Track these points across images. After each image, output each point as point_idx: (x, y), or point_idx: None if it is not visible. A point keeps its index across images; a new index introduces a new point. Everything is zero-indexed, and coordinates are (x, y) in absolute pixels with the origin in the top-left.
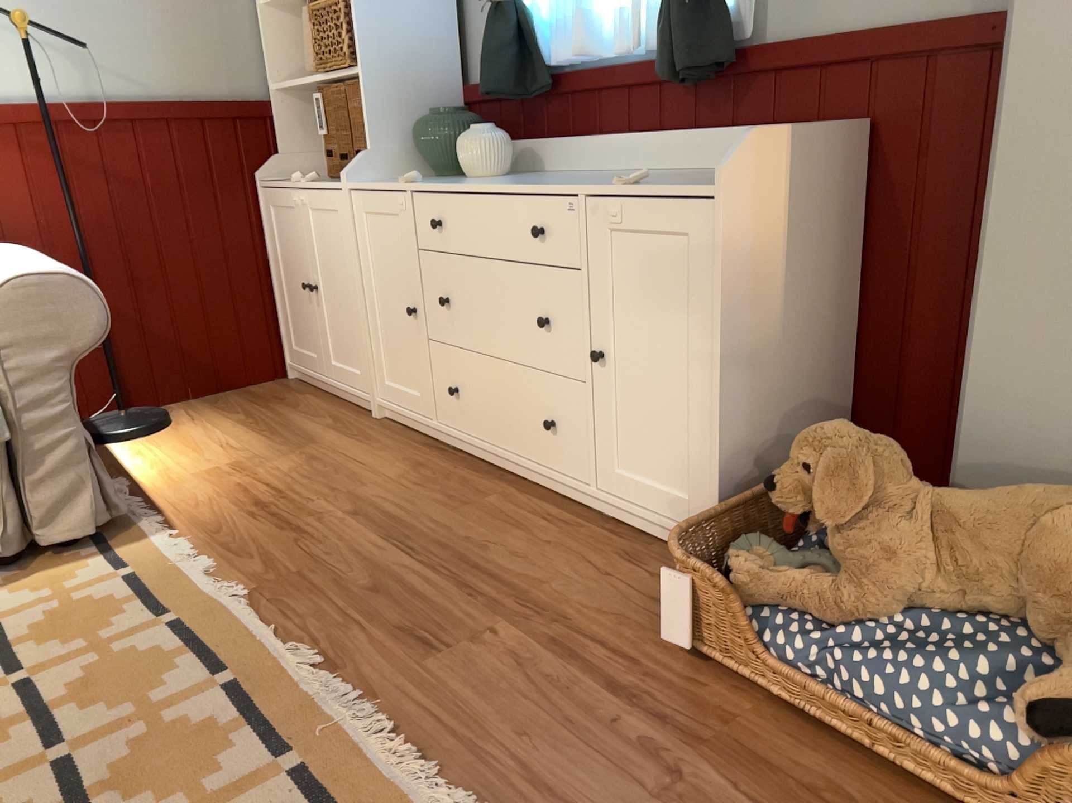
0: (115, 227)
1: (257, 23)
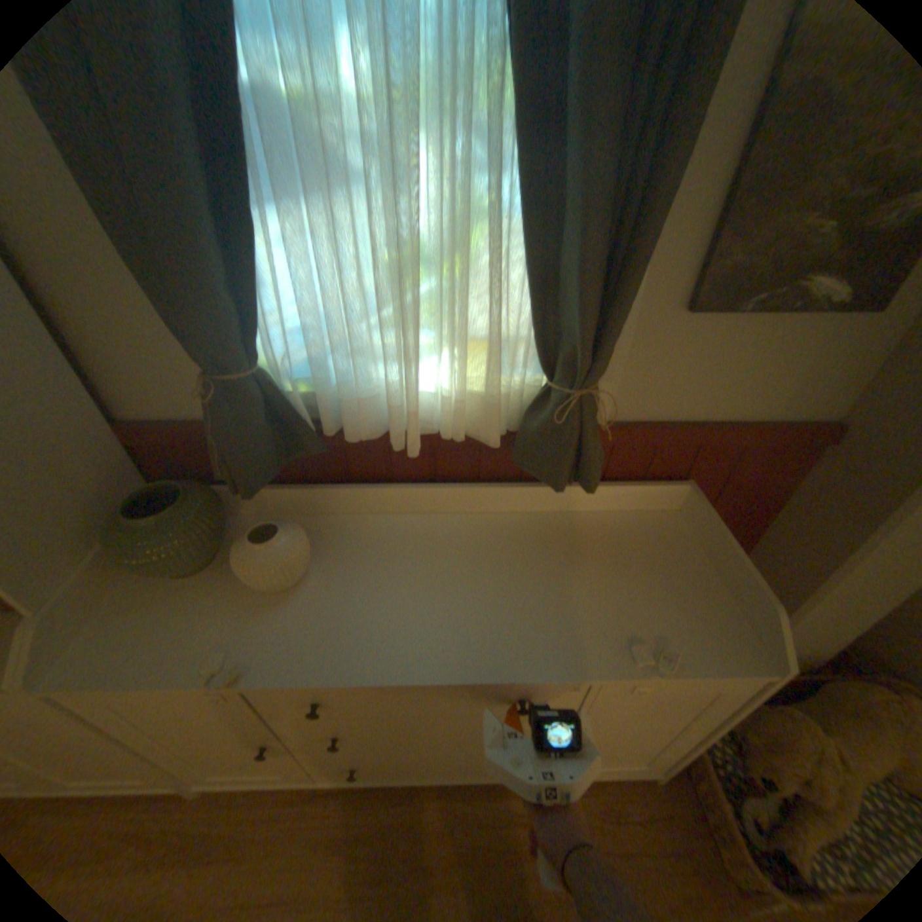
0: None
1: None
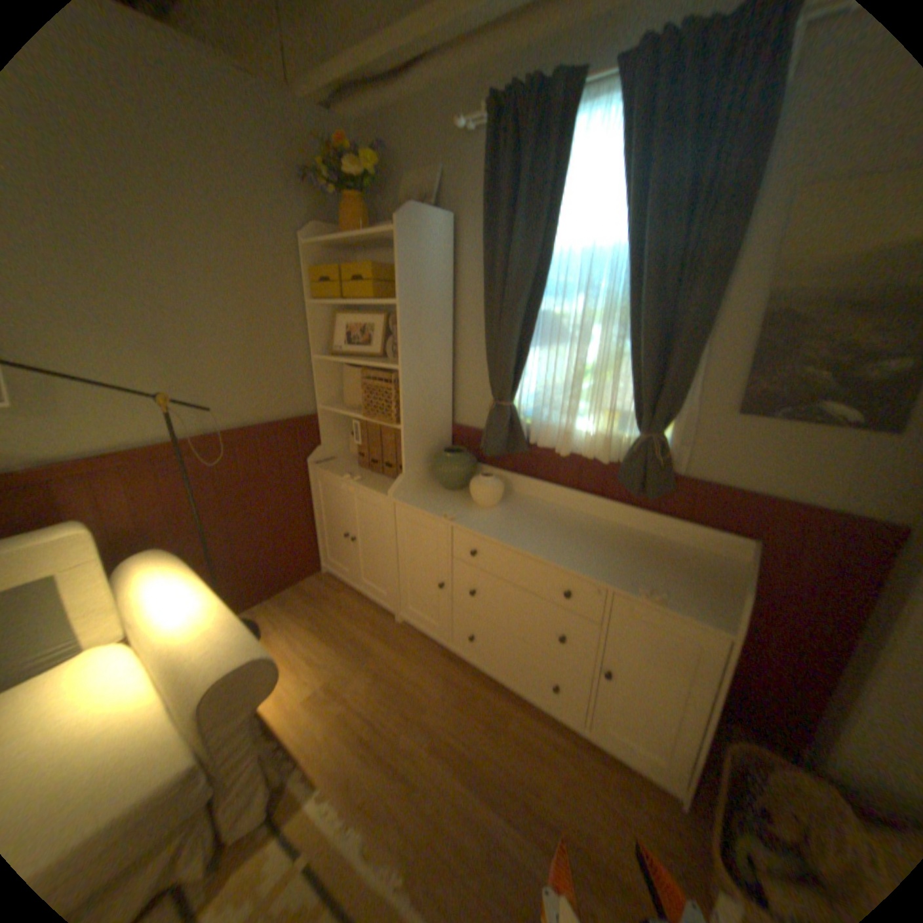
0: (217, 508)
1: (310, 364)
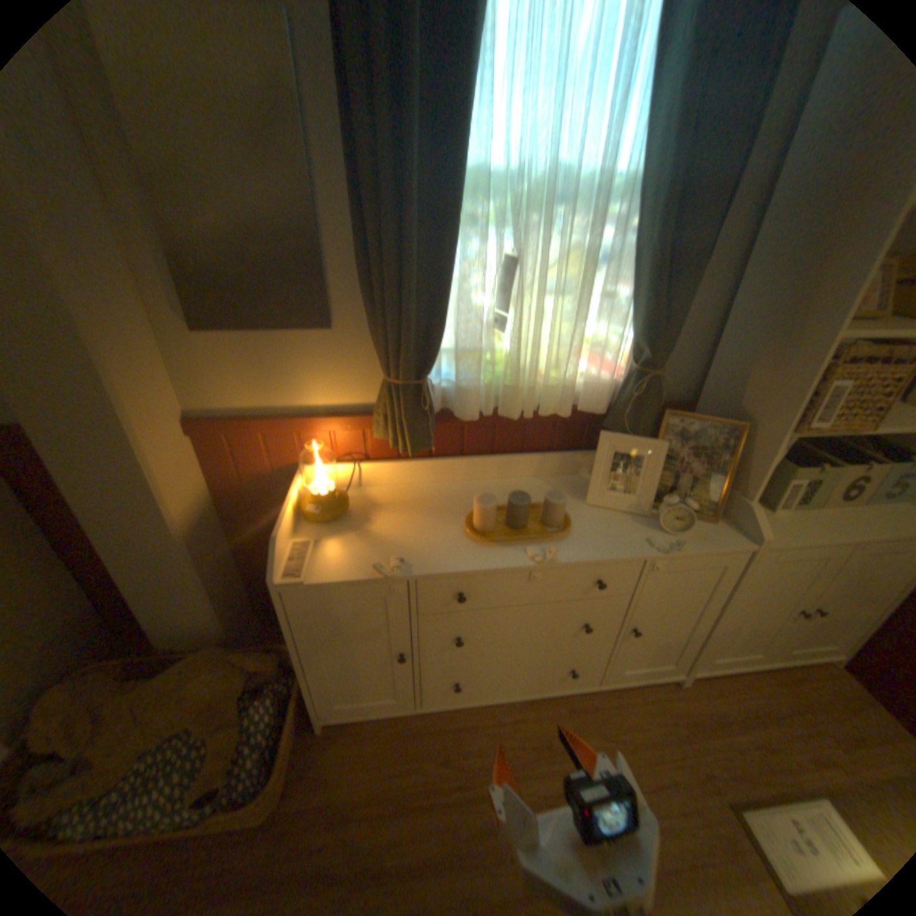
0: None
1: None
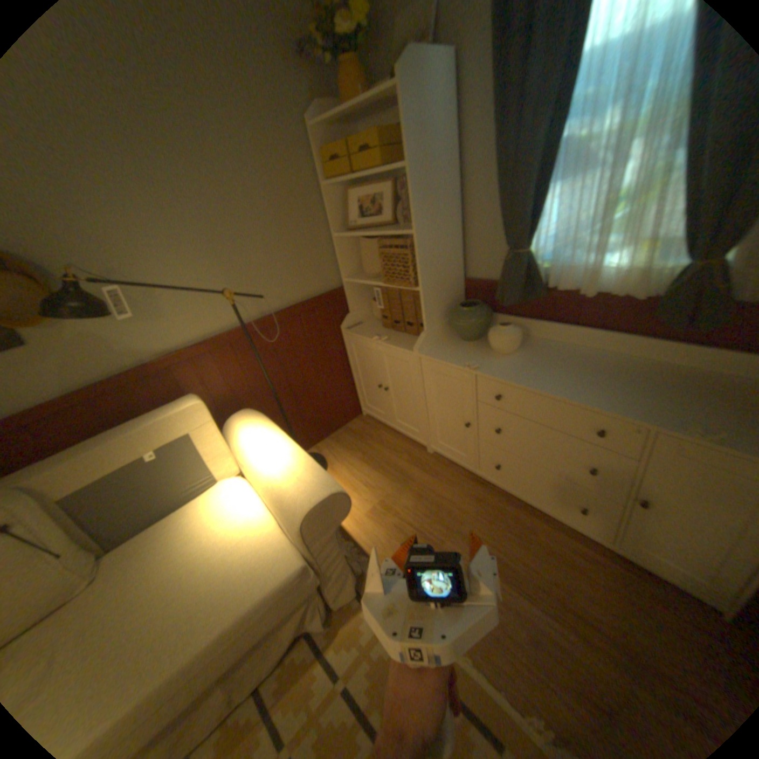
0: (282, 373)
1: (332, 242)
